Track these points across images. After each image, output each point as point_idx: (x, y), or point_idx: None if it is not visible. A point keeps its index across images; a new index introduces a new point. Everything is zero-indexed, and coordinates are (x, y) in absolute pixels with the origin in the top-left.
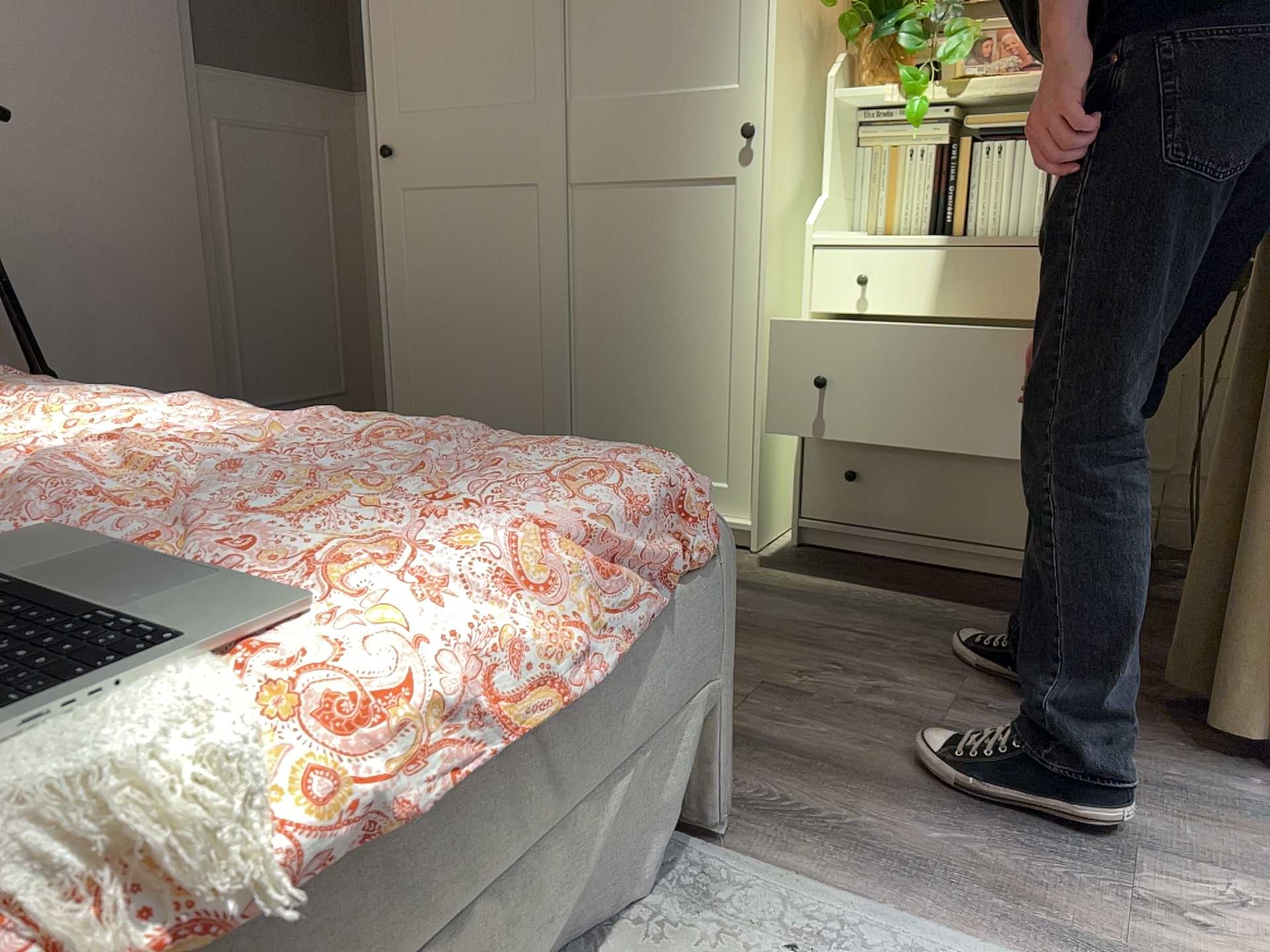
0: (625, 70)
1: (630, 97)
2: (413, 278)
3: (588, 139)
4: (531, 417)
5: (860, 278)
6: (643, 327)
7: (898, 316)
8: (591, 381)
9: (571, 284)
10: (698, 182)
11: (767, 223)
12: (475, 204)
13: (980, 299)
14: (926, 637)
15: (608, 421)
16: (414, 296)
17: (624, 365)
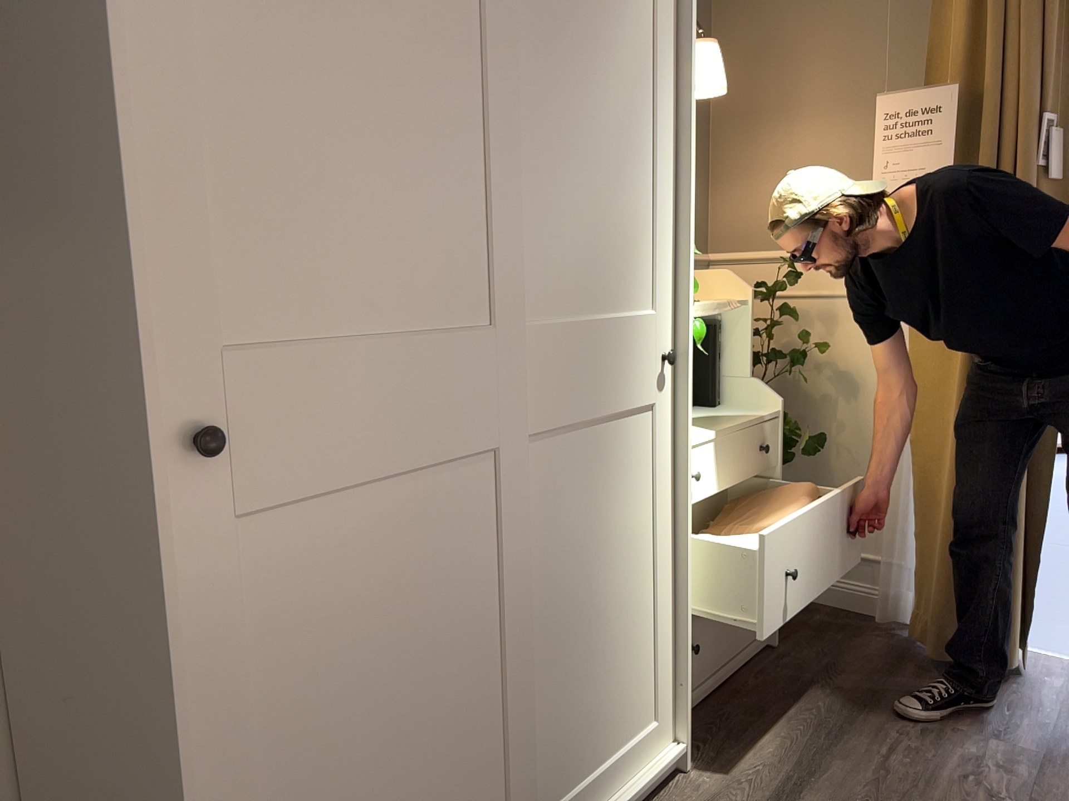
0: (570, 290)
1: (578, 322)
2: (280, 687)
3: (541, 374)
4: (494, 792)
5: (695, 473)
6: (590, 589)
7: (702, 496)
8: (543, 689)
9: (527, 571)
10: (628, 412)
11: (684, 443)
12: (407, 498)
13: (732, 468)
14: (867, 716)
15: (561, 727)
16: (282, 724)
17: (574, 646)
